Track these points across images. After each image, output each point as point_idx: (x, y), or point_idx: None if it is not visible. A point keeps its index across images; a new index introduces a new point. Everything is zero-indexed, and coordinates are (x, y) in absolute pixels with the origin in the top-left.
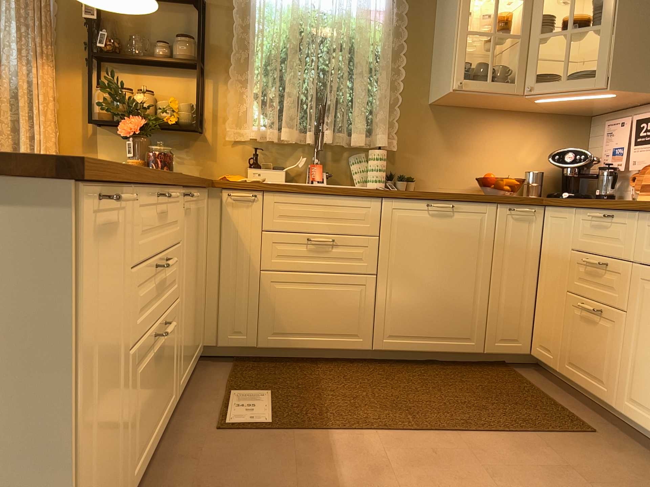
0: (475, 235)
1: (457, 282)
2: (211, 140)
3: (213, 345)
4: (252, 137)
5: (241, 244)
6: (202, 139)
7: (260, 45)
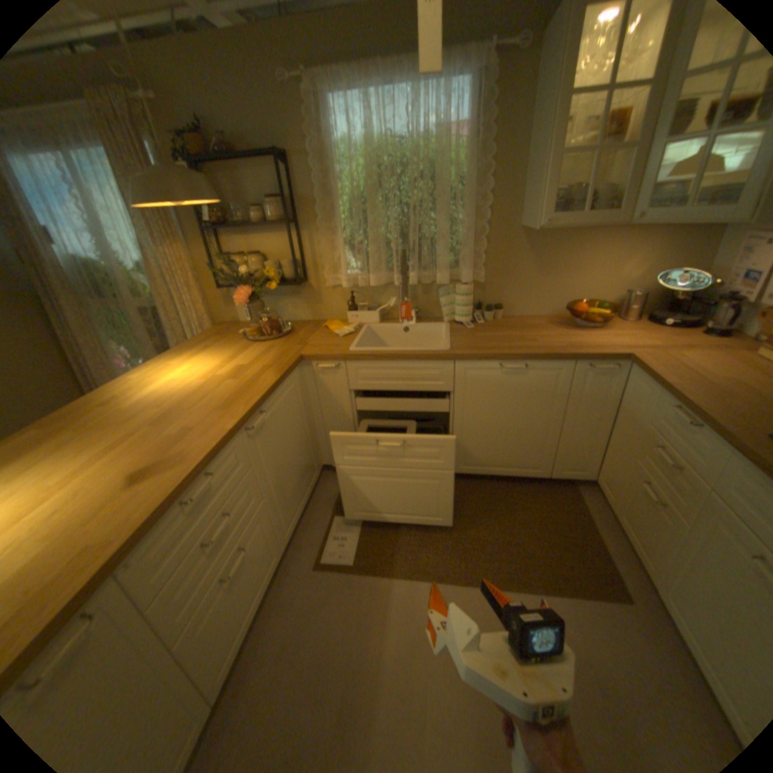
0: (548, 389)
1: (527, 427)
2: (315, 286)
3: (329, 464)
4: (344, 286)
5: (336, 400)
6: (308, 286)
7: (339, 191)
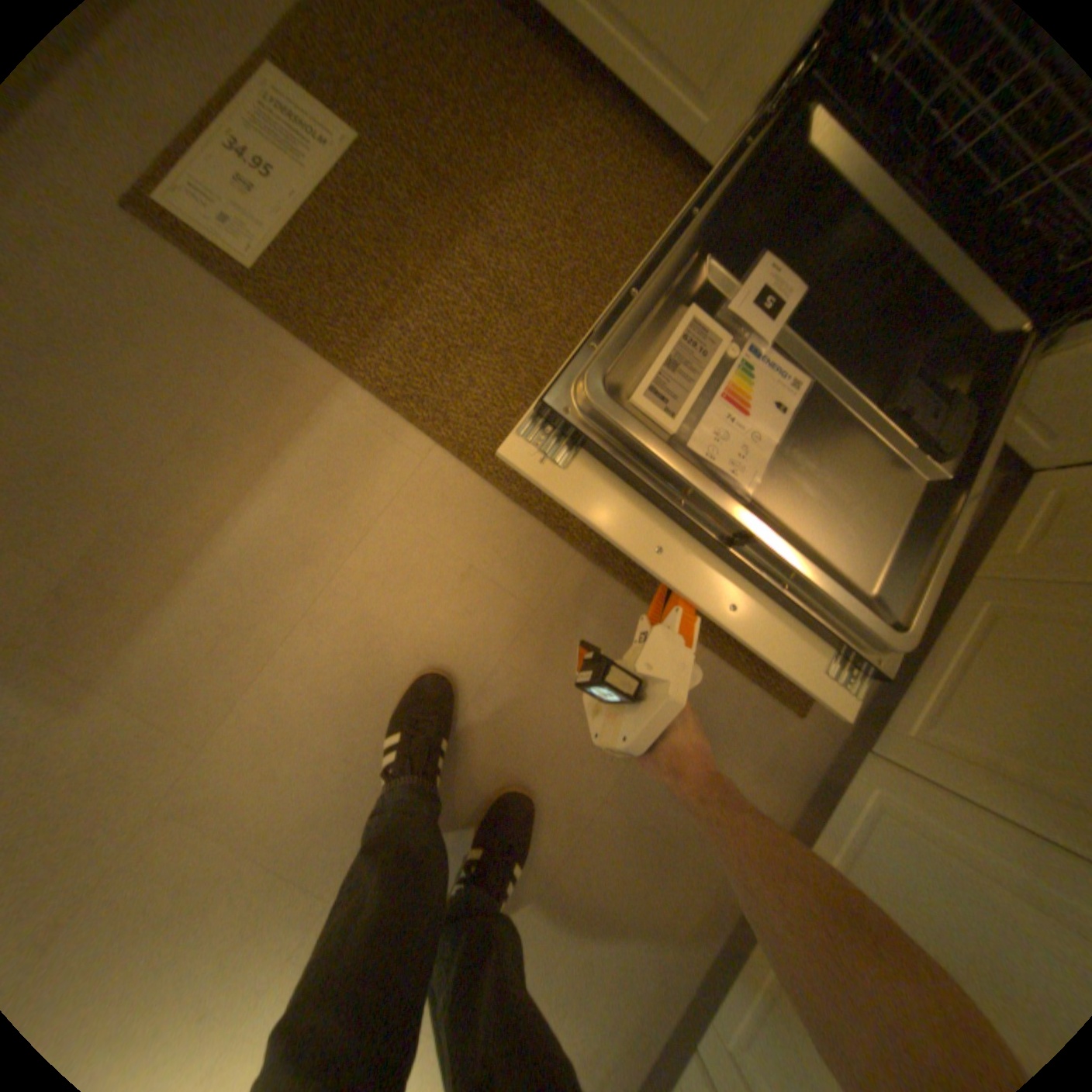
0: None
1: None
2: None
3: None
4: None
5: None
6: None
7: None
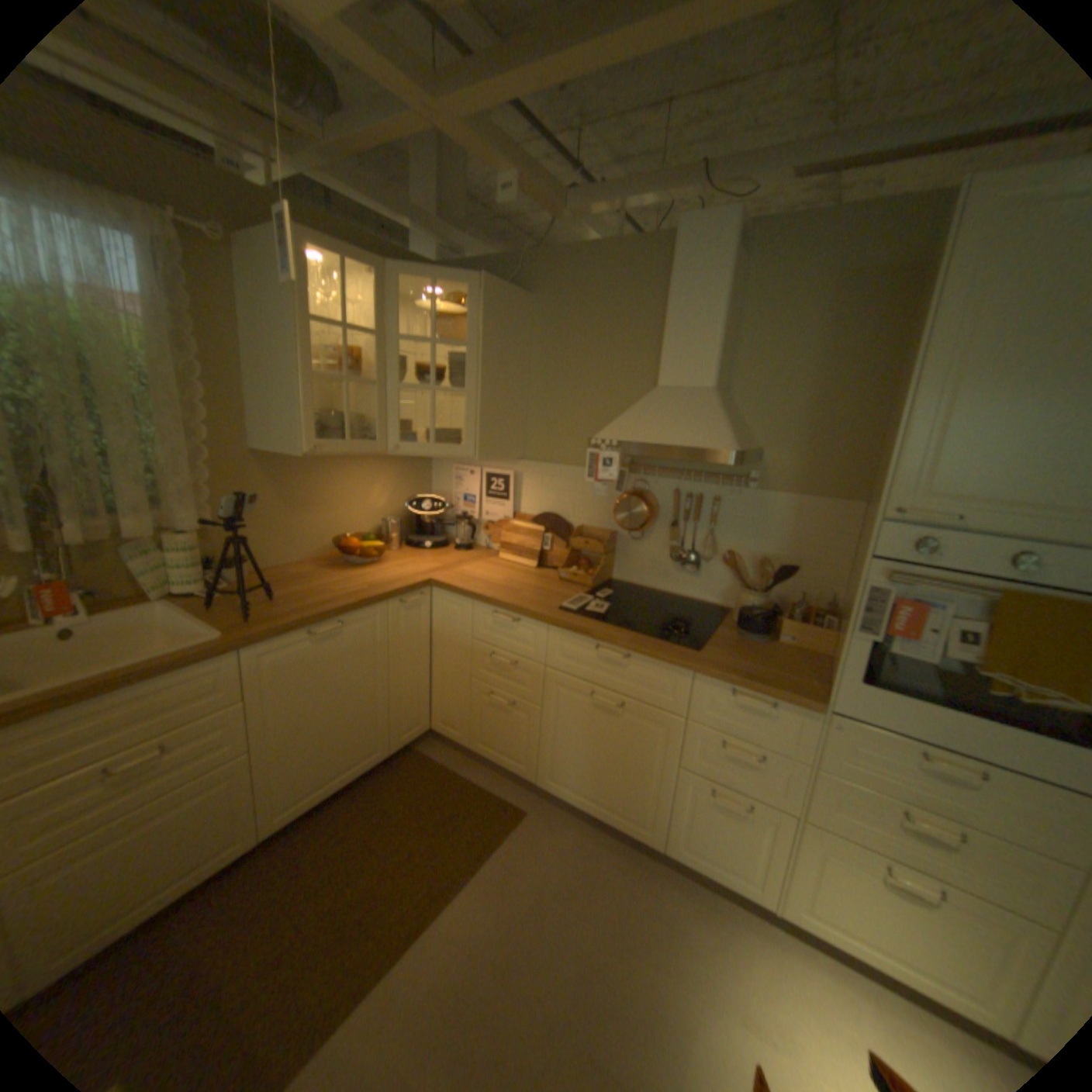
0: (367, 645)
1: (354, 704)
2: None
3: None
4: None
5: None
6: None
7: None
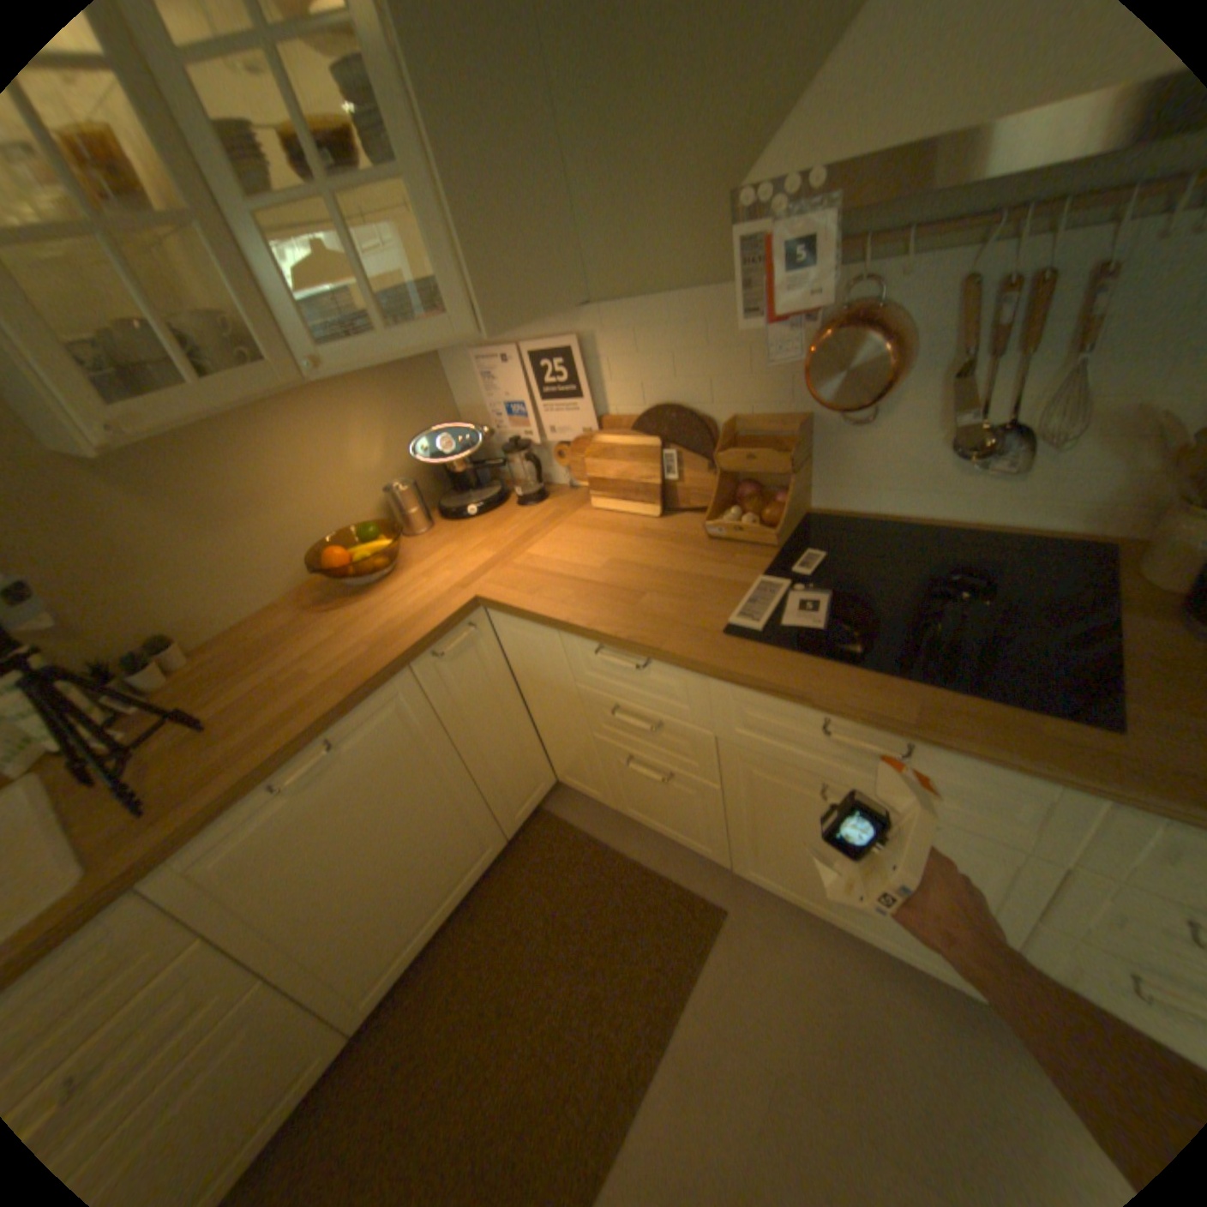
0: (401, 743)
1: (419, 824)
2: None
3: None
4: None
5: None
6: None
7: None
